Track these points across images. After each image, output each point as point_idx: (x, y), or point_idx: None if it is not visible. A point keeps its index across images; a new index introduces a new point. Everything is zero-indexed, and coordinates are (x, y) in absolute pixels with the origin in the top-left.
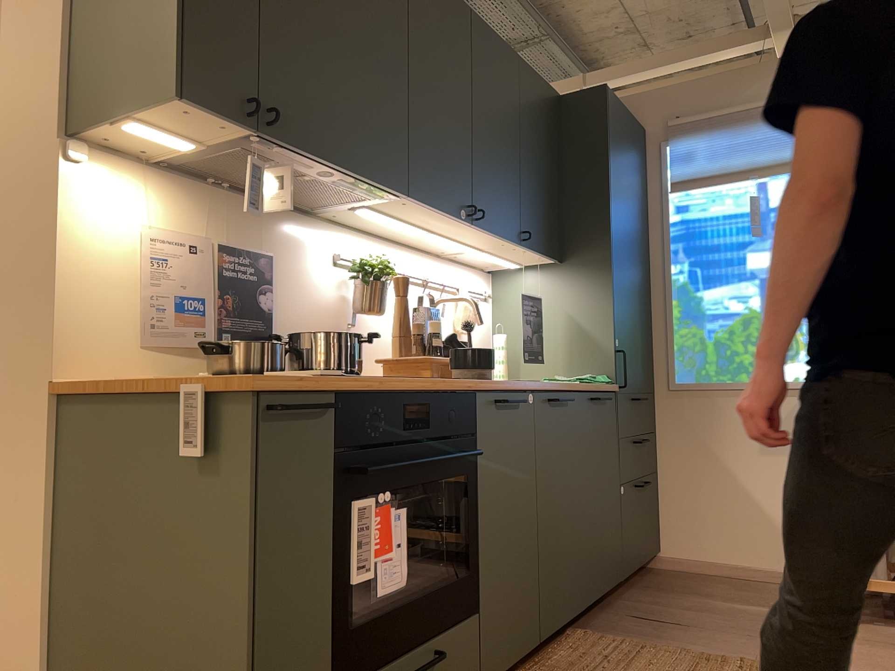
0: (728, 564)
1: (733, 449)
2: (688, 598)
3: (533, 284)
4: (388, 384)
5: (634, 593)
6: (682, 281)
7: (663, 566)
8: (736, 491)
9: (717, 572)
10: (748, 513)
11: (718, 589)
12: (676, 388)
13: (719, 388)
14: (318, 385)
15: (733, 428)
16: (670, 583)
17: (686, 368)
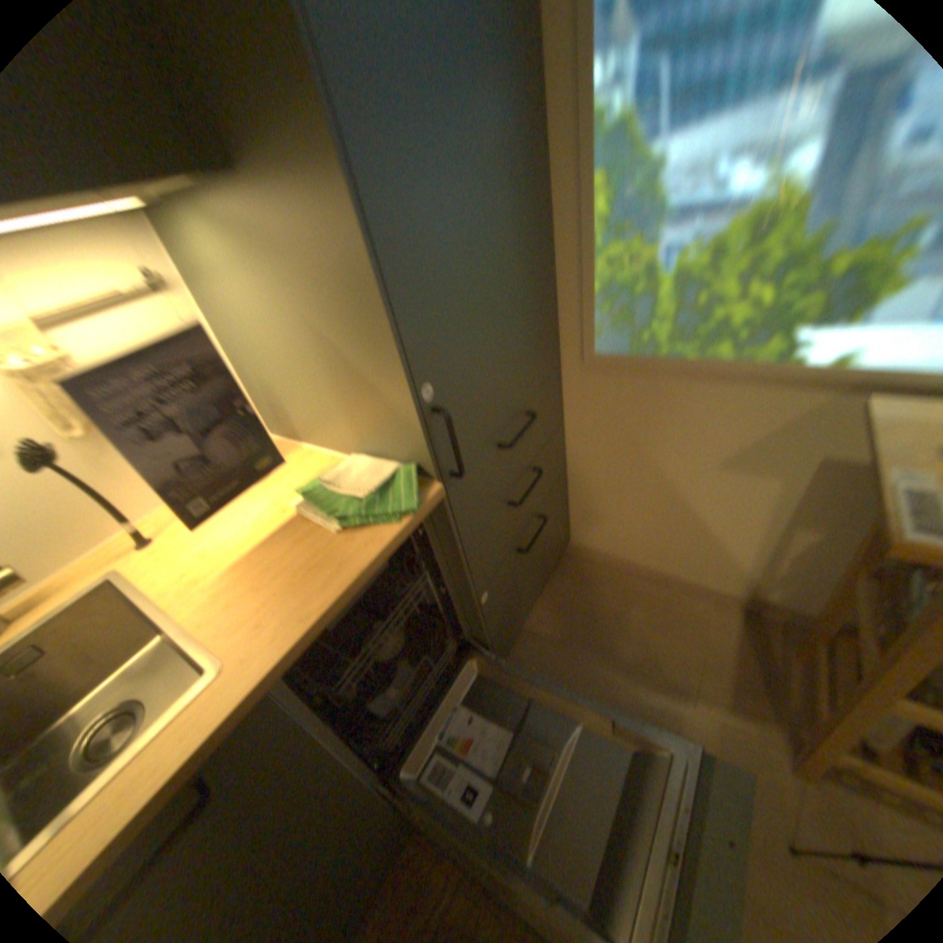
0: (647, 568)
1: (679, 457)
2: (583, 663)
3: (215, 238)
4: None
5: (520, 650)
6: (617, 108)
7: (571, 552)
8: (671, 505)
9: (632, 571)
10: (685, 530)
11: (626, 629)
12: (594, 361)
13: (669, 365)
14: None
15: (683, 430)
16: (570, 609)
17: (612, 327)
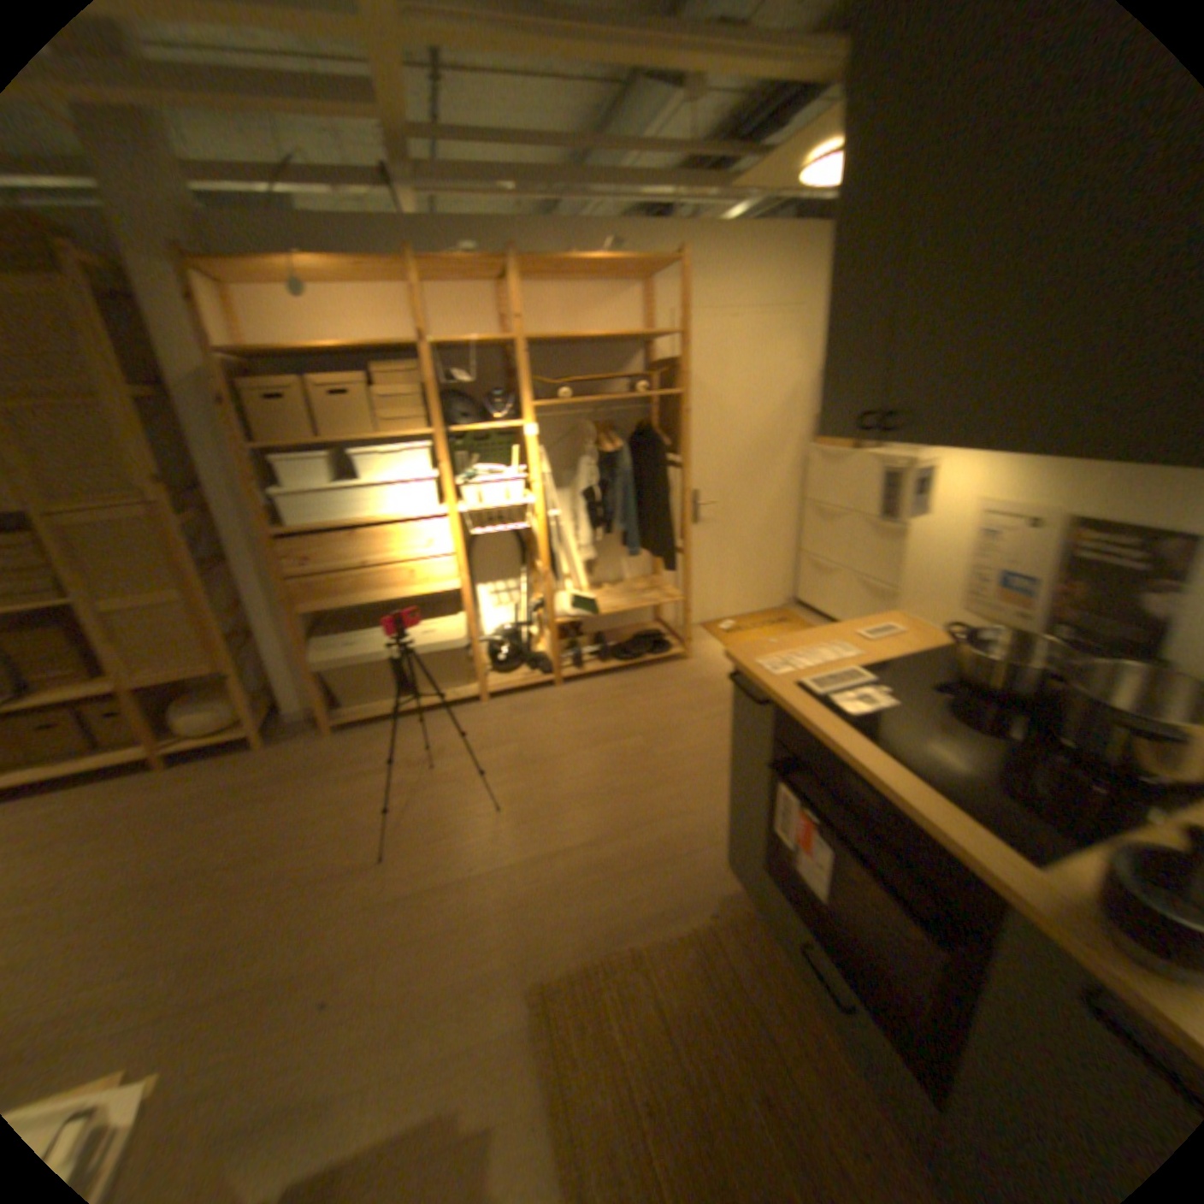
0: None
1: None
2: None
3: None
4: (837, 737)
5: None
6: None
7: None
8: None
9: None
10: None
11: None
12: None
13: None
14: (756, 683)
15: None
16: None
17: None
